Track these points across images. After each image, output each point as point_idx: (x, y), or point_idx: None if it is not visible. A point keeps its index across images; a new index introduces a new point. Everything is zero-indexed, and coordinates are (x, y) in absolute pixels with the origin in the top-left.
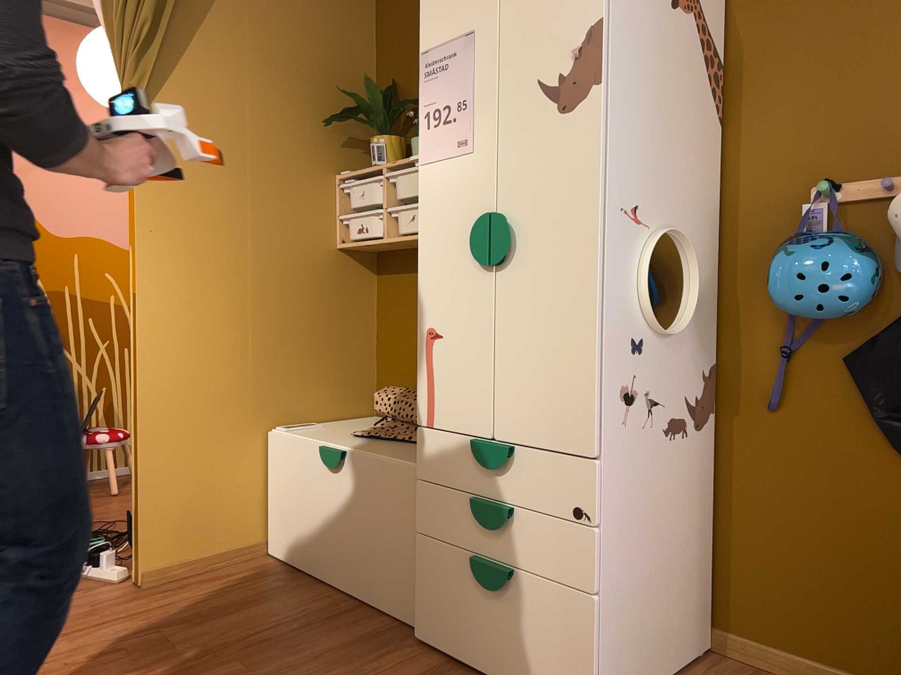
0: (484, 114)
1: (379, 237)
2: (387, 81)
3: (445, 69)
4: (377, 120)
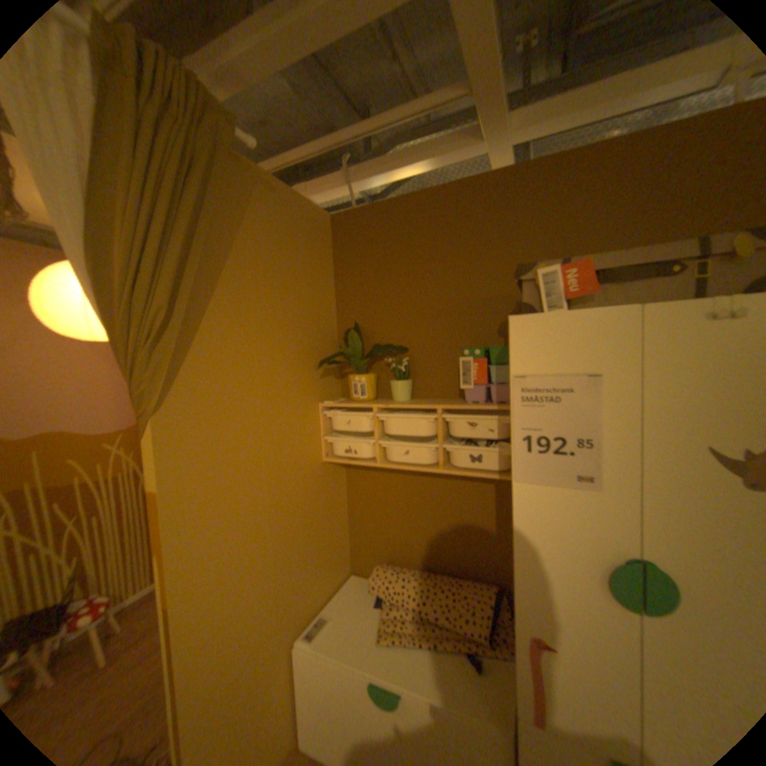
0: (622, 459)
1: (369, 459)
2: (348, 320)
3: (556, 399)
4: (356, 361)
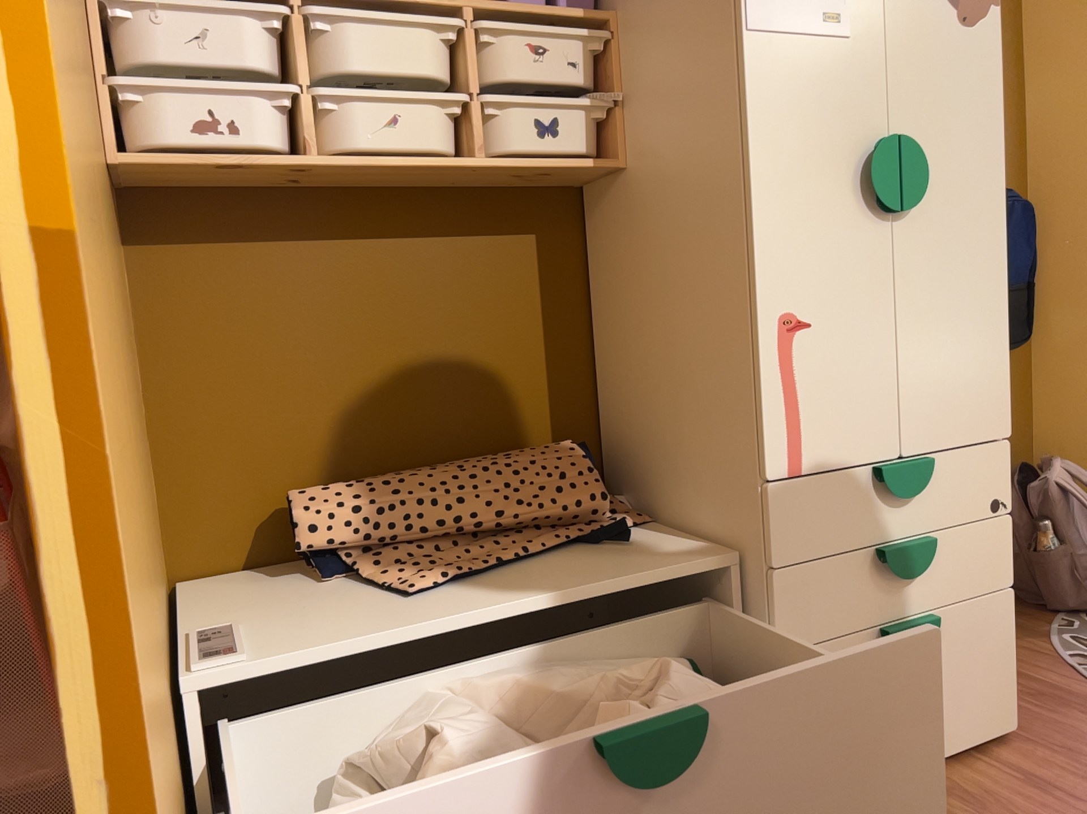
0: None
1: (280, 152)
2: None
3: None
4: None
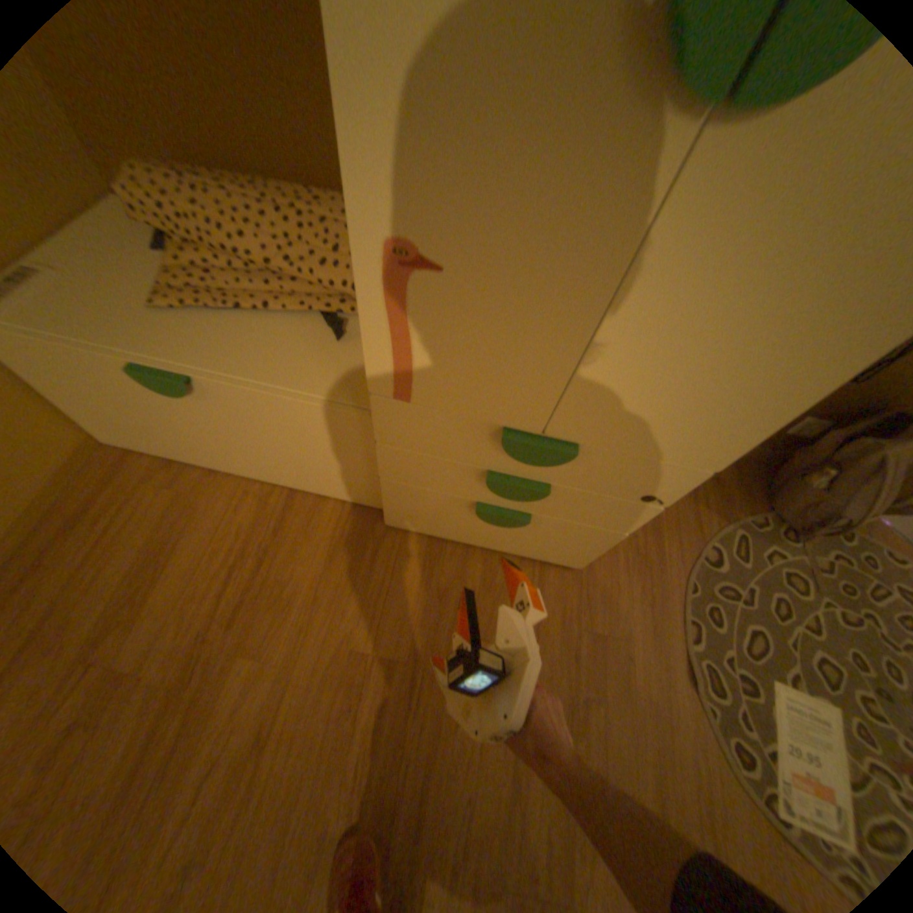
0: None
1: None
2: None
3: None
4: None
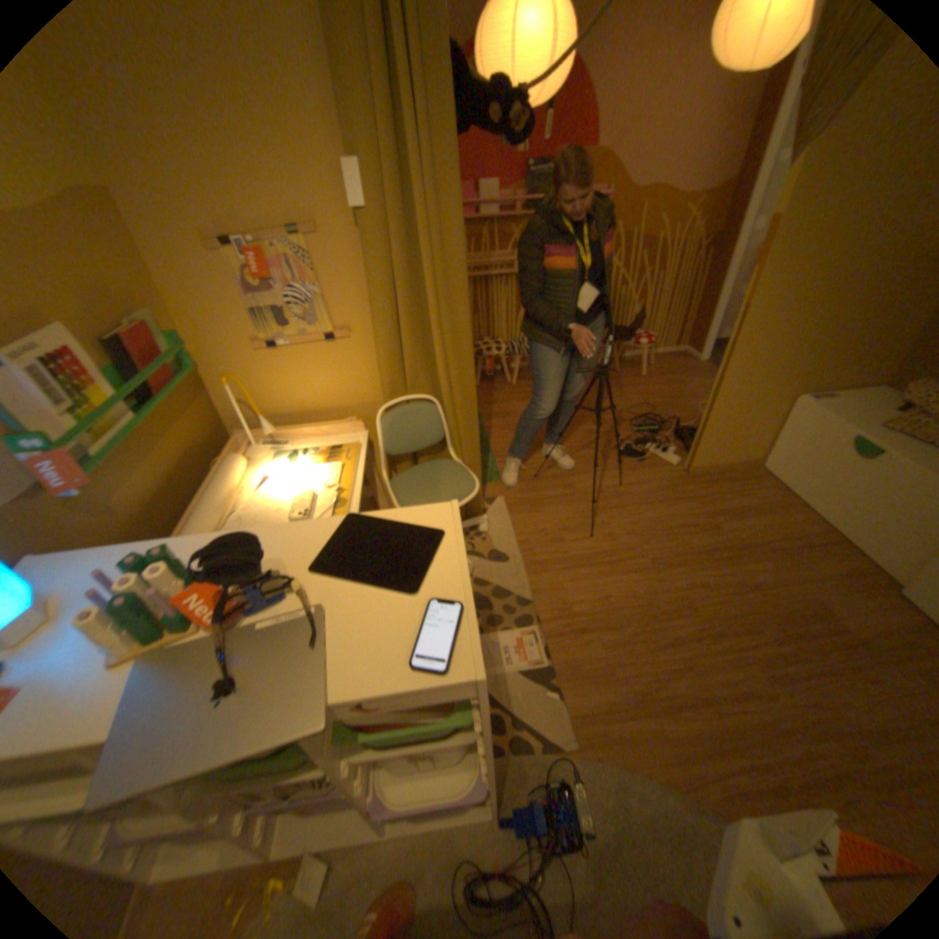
0: None
1: None
2: None
3: None
4: None
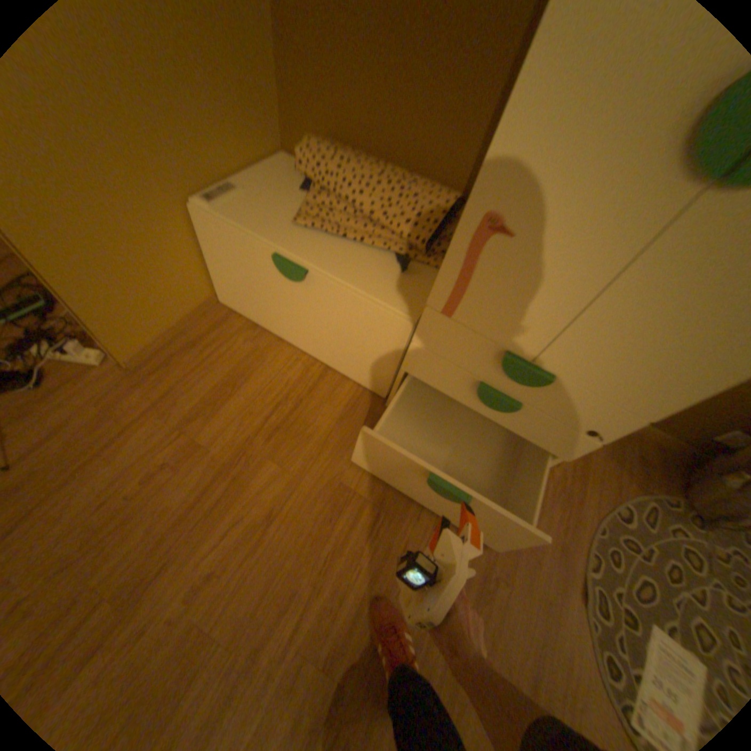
0: None
1: None
2: None
3: None
4: None
